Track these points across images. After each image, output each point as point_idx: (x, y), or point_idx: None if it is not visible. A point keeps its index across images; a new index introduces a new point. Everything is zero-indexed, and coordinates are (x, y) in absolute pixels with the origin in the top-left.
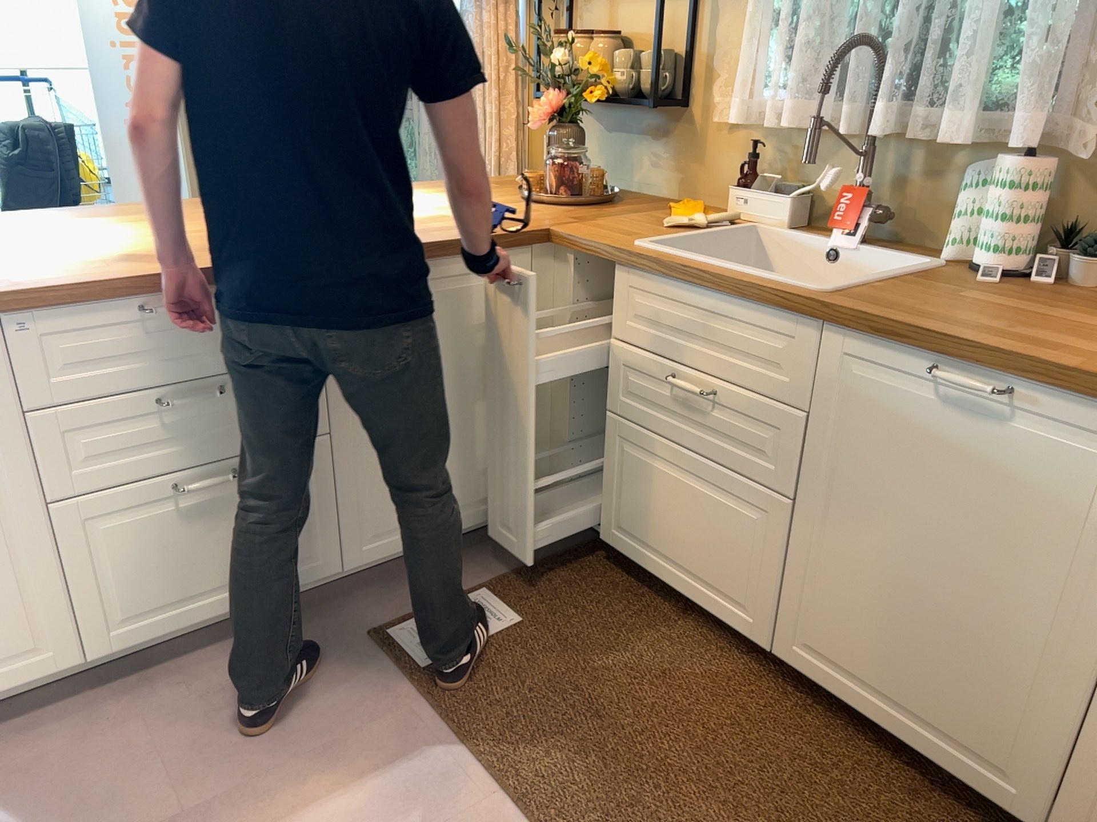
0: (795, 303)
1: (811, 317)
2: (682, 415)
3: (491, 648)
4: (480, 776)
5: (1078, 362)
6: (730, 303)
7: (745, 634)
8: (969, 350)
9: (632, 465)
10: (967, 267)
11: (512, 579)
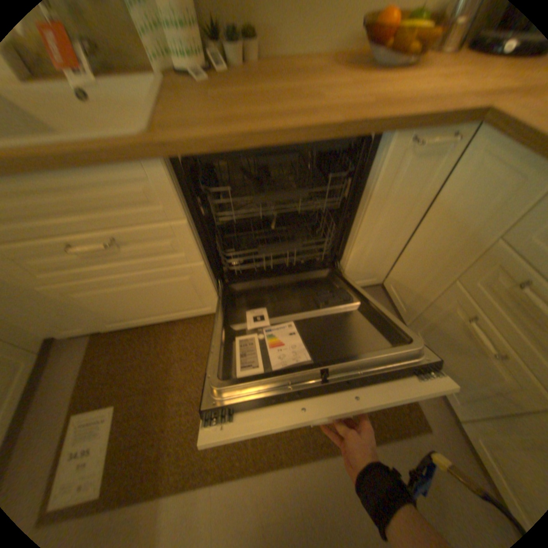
0: (131, 148)
1: (153, 154)
2: (96, 259)
3: (115, 437)
4: (193, 494)
5: (336, 112)
6: (64, 171)
7: (208, 312)
8: (282, 131)
9: (86, 298)
10: (175, 69)
11: (77, 392)
